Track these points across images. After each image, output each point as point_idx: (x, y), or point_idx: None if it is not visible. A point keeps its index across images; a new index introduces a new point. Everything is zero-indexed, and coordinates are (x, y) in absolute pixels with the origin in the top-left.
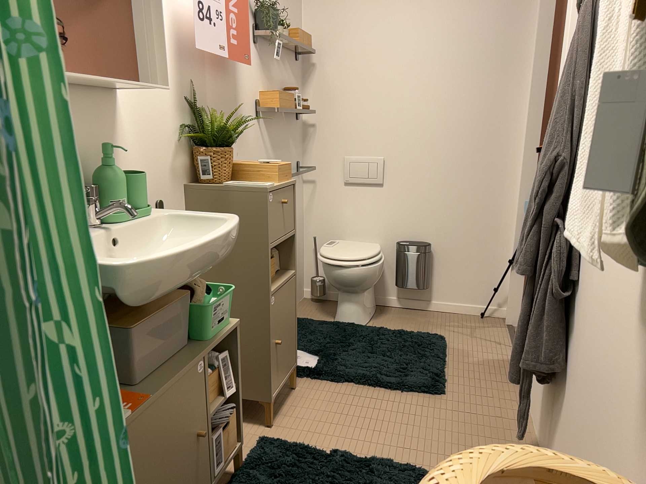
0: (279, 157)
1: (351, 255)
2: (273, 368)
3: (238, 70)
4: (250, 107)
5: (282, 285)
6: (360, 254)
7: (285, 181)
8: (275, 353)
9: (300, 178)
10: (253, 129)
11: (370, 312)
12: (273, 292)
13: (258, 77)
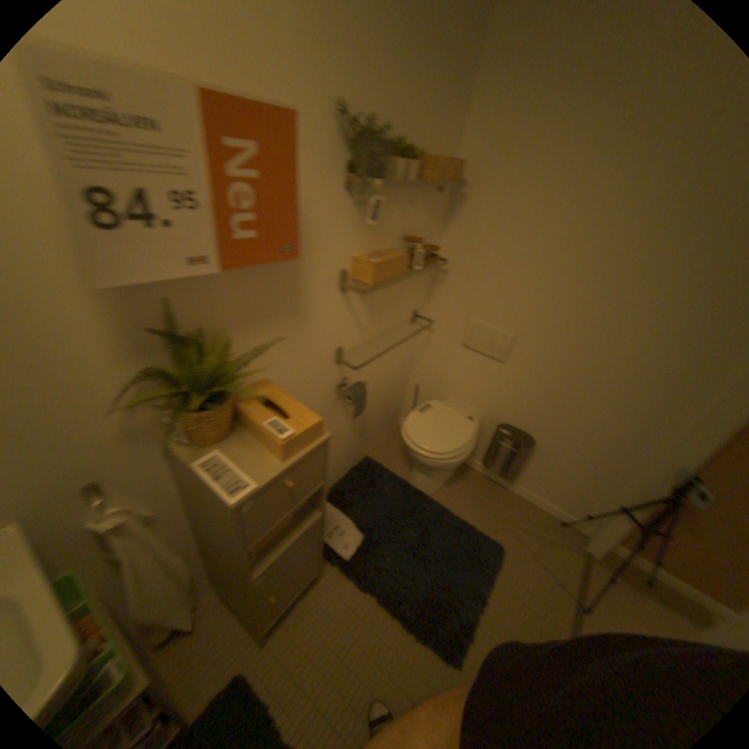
0: (381, 318)
1: (433, 443)
2: (259, 625)
3: (299, 239)
4: (326, 281)
5: (281, 556)
6: (442, 446)
7: (297, 454)
8: (264, 611)
9: (416, 325)
10: (330, 306)
11: (445, 480)
12: (259, 575)
13: (350, 232)
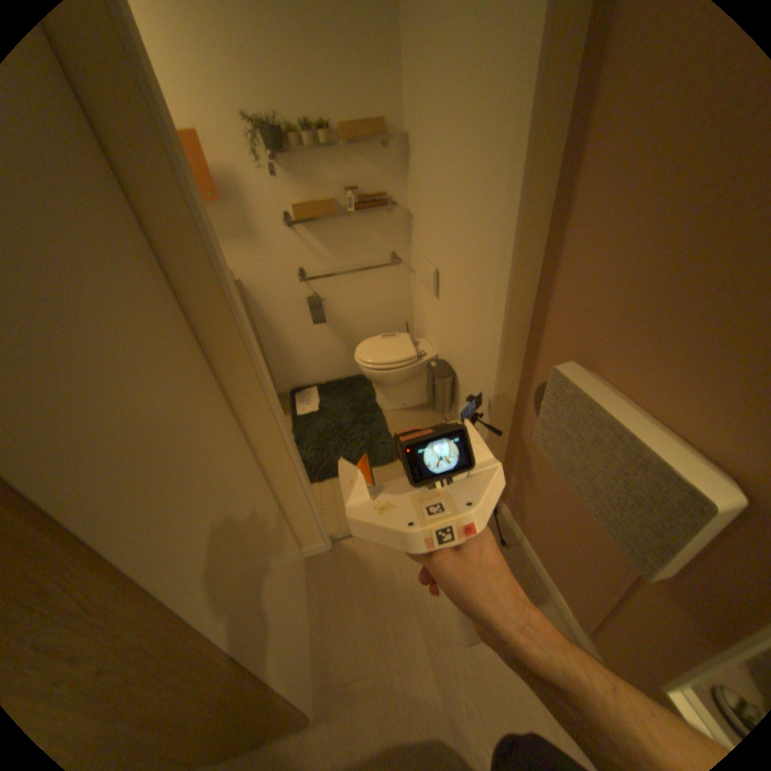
0: (341, 253)
1: (365, 355)
2: None
3: (240, 193)
4: (269, 220)
5: None
6: (370, 358)
7: None
8: None
9: (398, 267)
10: (279, 237)
11: (402, 403)
12: None
13: (282, 188)
